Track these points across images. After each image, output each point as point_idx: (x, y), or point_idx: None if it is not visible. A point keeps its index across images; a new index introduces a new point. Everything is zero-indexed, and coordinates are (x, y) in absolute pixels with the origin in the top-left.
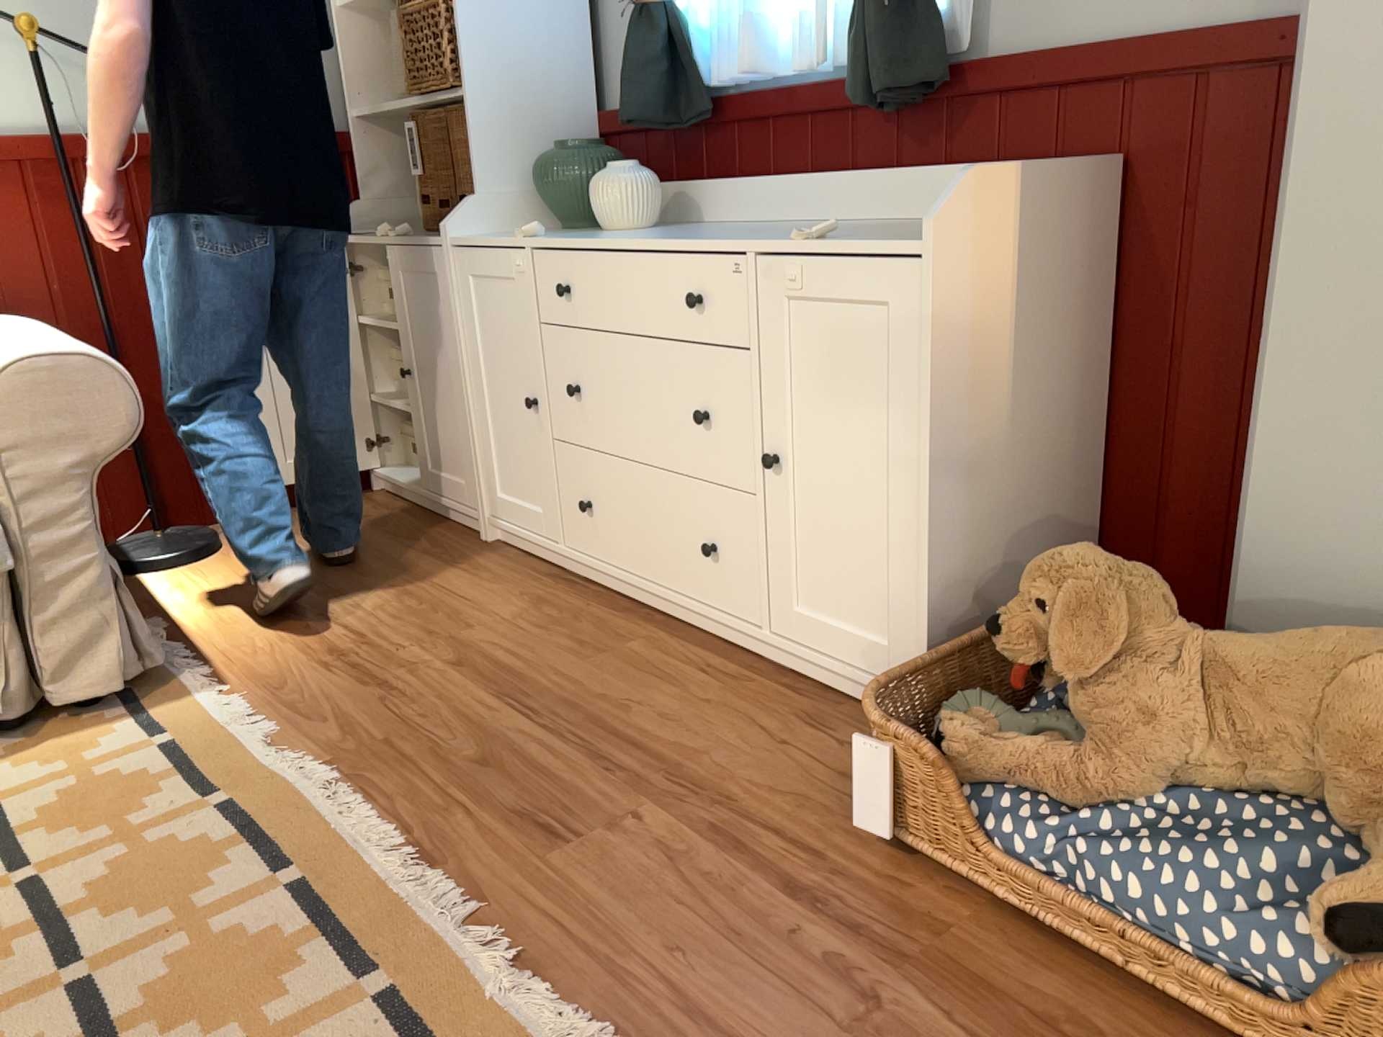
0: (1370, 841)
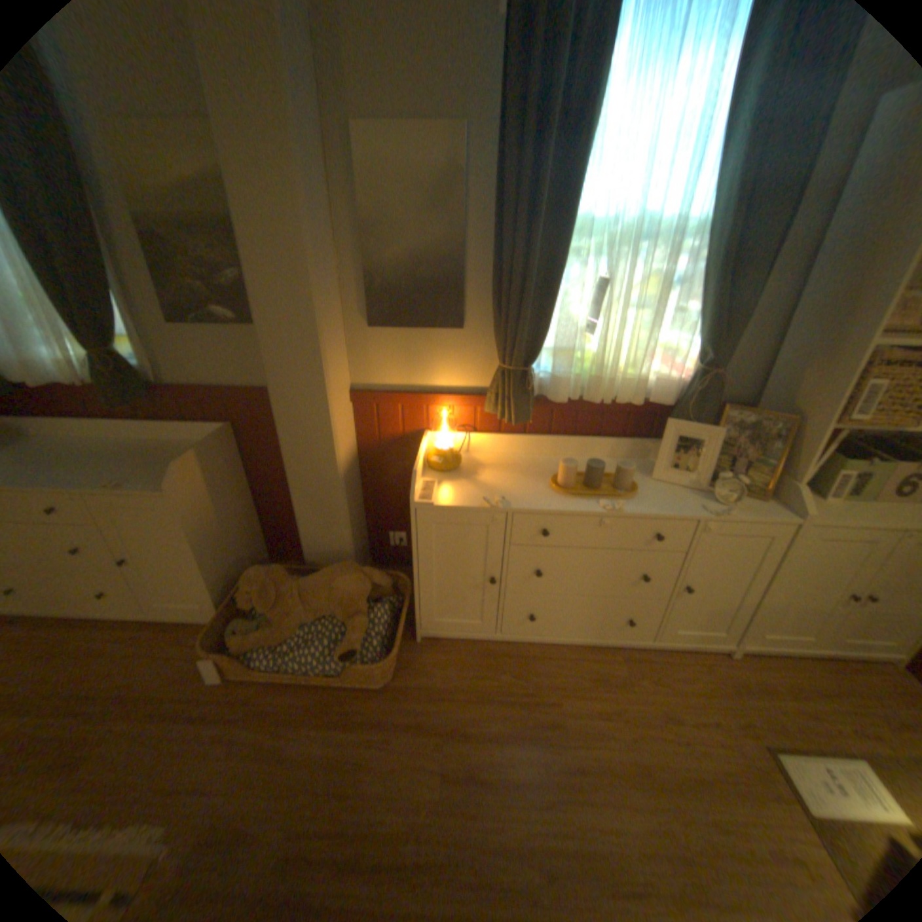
0: (346, 624)
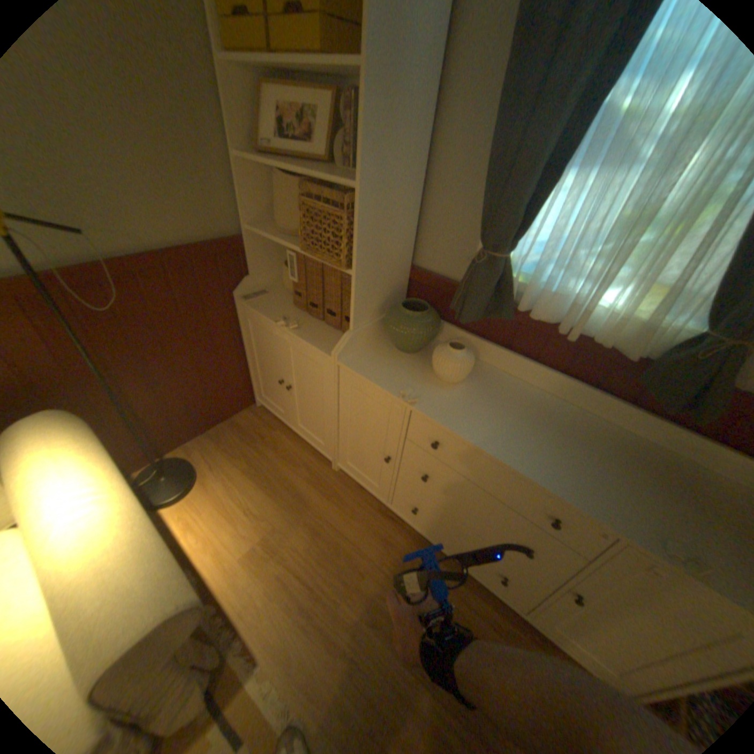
0: None
